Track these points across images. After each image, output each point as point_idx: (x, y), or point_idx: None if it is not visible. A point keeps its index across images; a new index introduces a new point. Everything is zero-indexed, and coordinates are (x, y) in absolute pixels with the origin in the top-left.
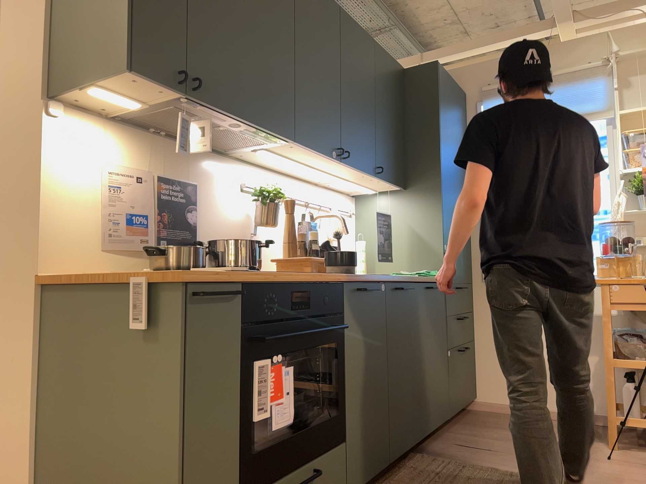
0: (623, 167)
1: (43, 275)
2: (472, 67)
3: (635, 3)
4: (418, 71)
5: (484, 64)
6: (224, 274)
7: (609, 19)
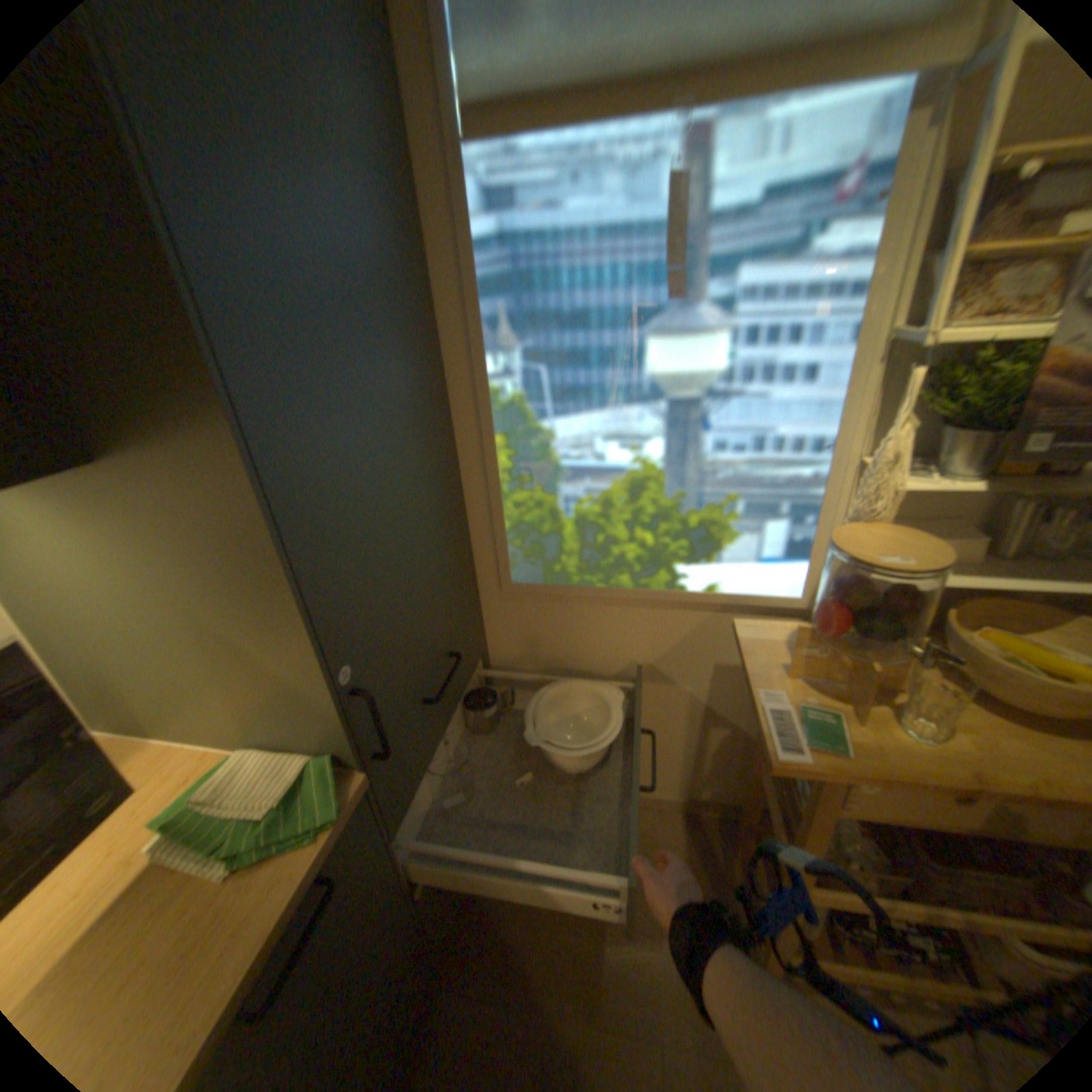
0: (913, 300)
1: None
2: None
3: None
4: None
5: None
6: None
7: None
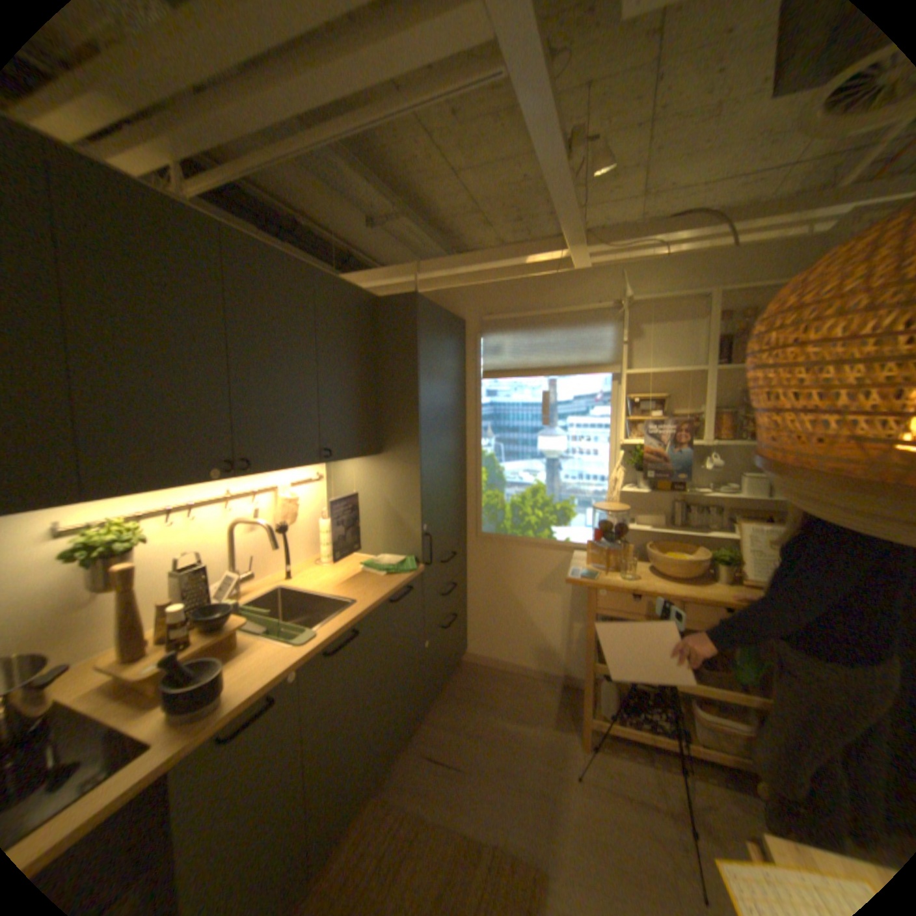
0: (626, 431)
1: None
2: (473, 288)
3: (659, 230)
4: (393, 303)
5: (486, 286)
6: None
7: (628, 245)
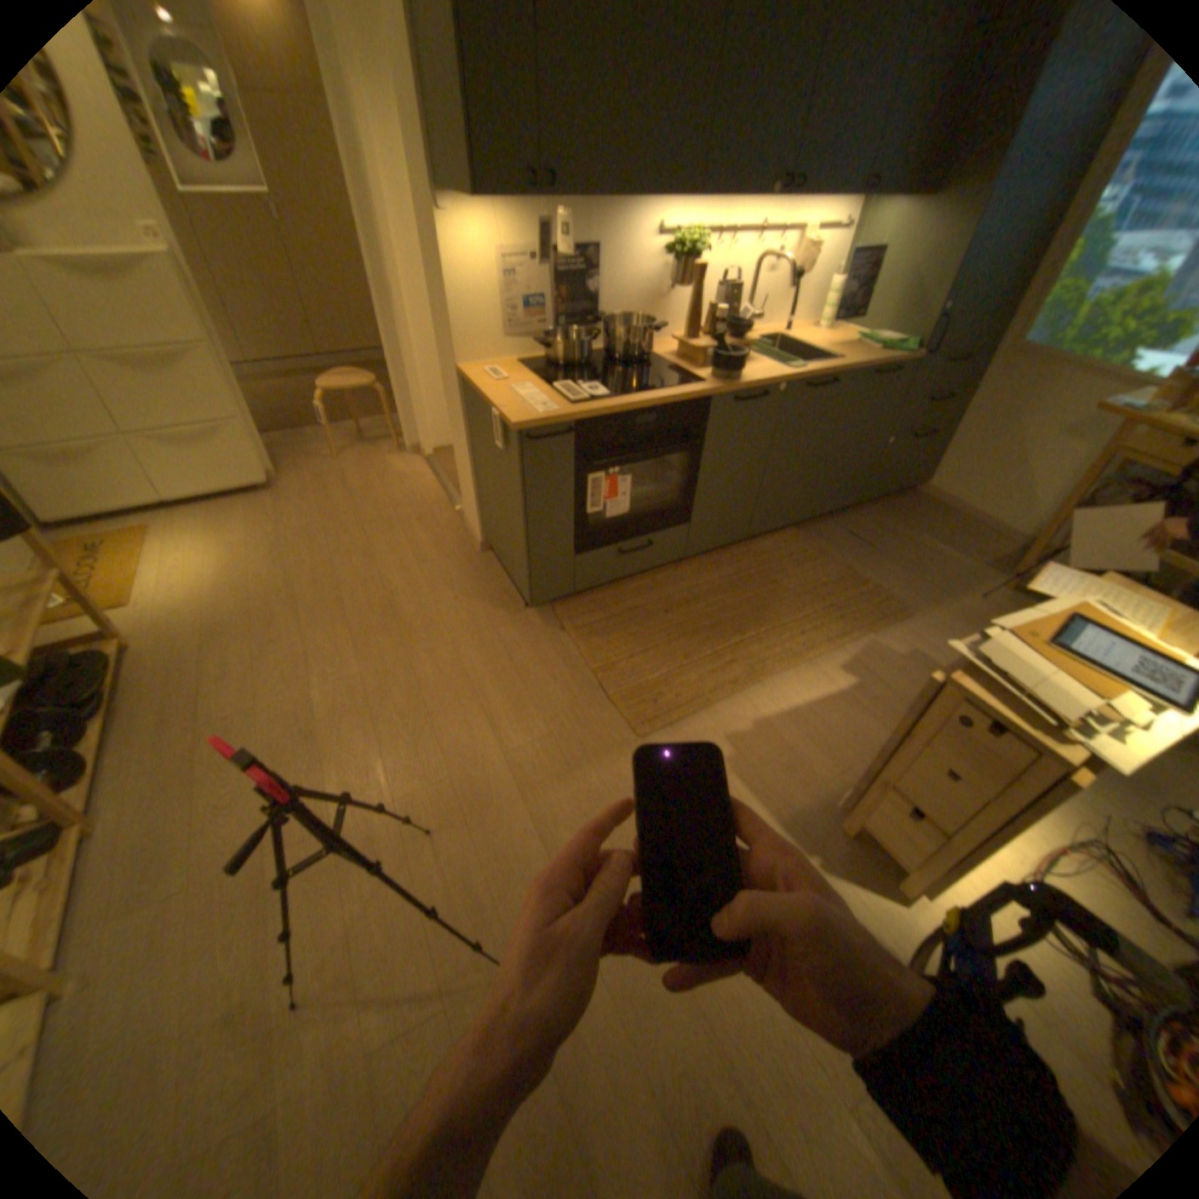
0: None
1: (459, 367)
2: None
3: None
4: None
5: None
6: (559, 414)
7: None
